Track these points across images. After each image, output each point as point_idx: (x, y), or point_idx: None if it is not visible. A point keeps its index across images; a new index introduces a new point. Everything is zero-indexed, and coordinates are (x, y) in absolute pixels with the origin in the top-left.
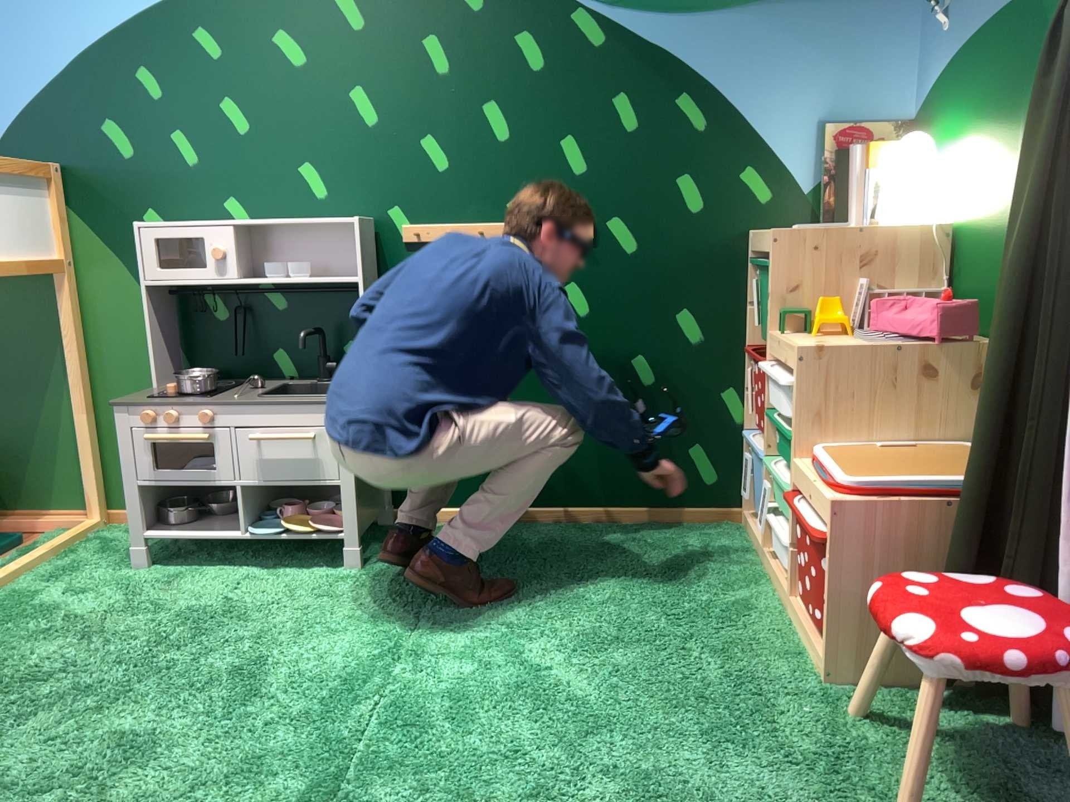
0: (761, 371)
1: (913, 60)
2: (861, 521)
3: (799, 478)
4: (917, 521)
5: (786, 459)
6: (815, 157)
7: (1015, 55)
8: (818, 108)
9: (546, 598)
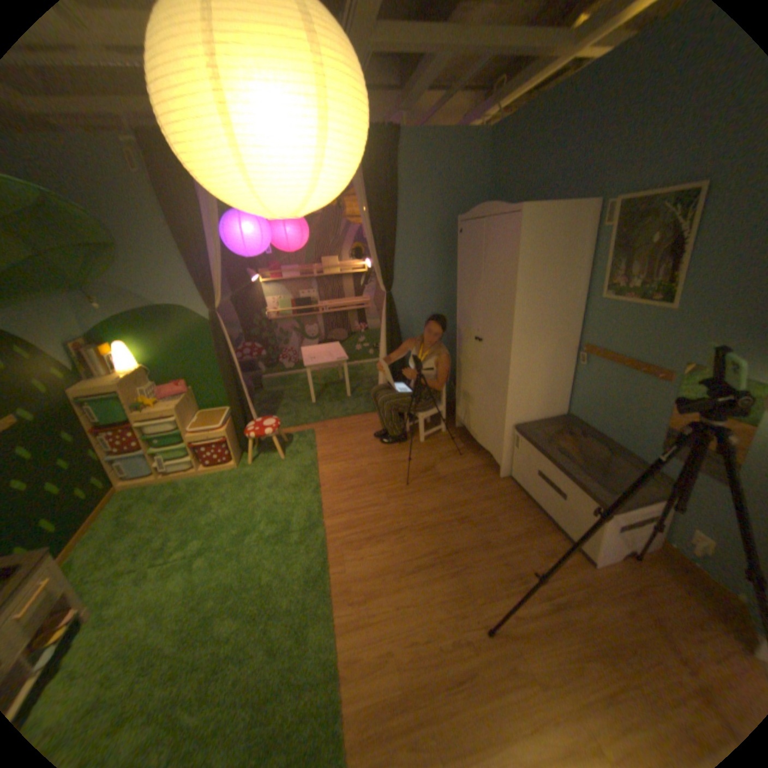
0: (122, 432)
1: (74, 316)
2: (227, 431)
3: (189, 440)
4: (229, 425)
5: (170, 443)
6: (67, 357)
7: (155, 320)
8: (58, 339)
9: (160, 532)
